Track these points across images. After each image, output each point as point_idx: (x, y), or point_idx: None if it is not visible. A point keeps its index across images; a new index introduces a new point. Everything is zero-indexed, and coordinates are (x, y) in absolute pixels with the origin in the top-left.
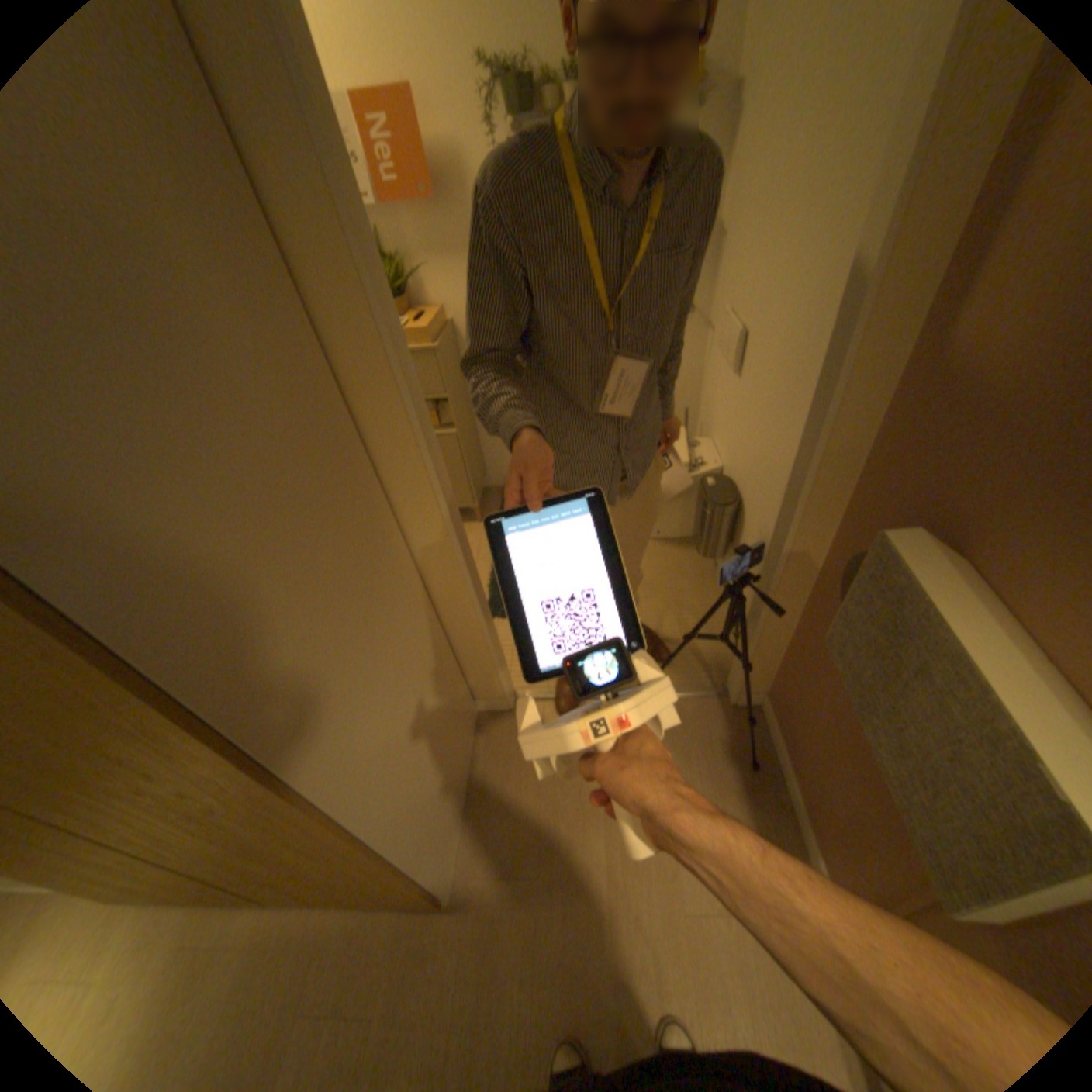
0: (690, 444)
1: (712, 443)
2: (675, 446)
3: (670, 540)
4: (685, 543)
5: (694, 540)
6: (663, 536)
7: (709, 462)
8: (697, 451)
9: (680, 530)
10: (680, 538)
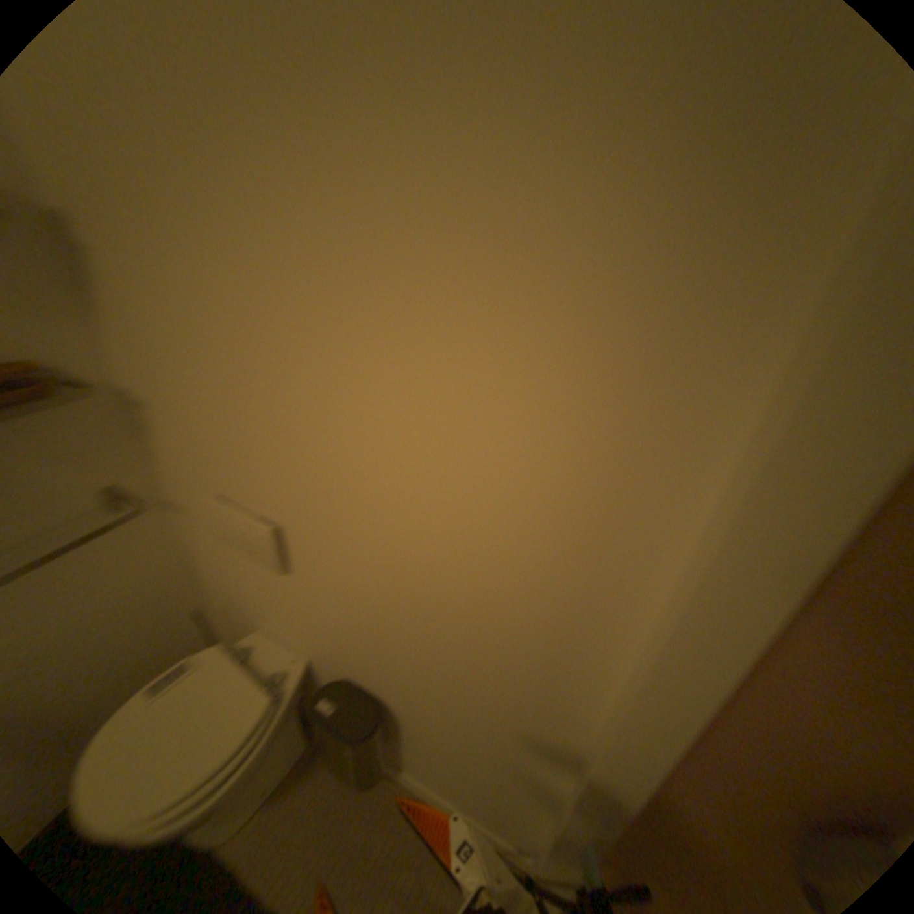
0: (236, 665)
1: (260, 637)
2: (222, 690)
3: (277, 787)
4: (299, 770)
5: (305, 753)
6: (265, 792)
7: (280, 669)
8: (250, 663)
9: (283, 762)
10: (288, 769)
